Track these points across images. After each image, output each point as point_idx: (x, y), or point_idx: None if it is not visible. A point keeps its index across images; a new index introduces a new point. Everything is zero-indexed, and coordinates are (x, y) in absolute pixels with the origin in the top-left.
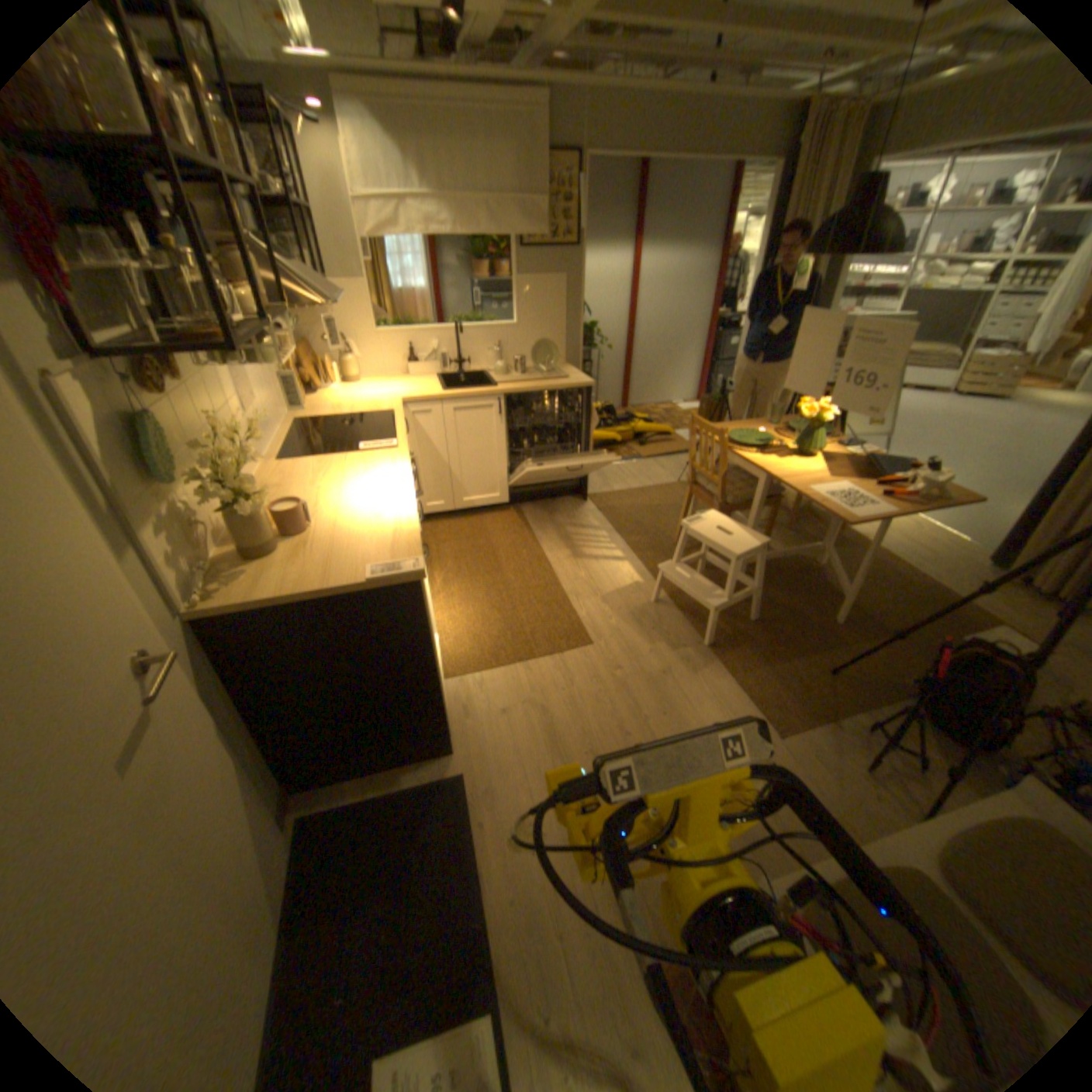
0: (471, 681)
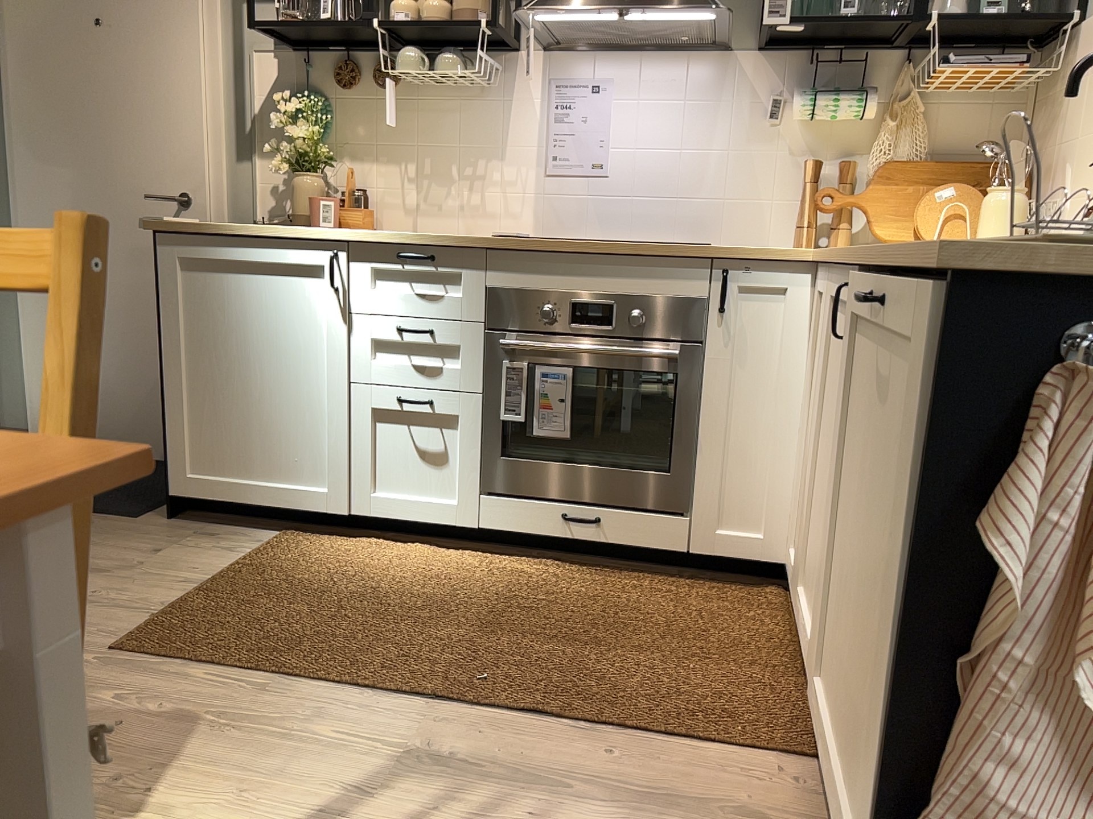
0: (241, 543)
